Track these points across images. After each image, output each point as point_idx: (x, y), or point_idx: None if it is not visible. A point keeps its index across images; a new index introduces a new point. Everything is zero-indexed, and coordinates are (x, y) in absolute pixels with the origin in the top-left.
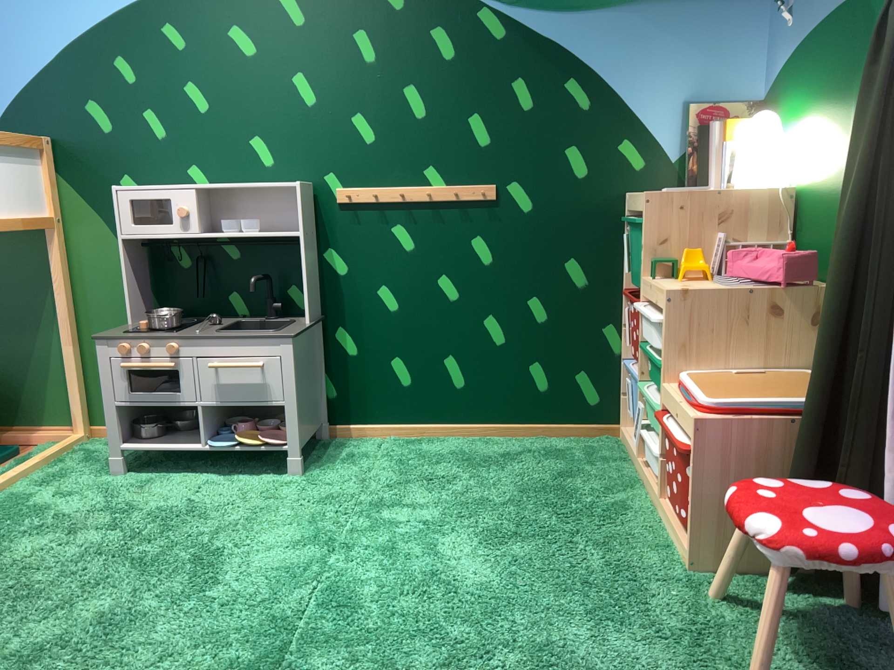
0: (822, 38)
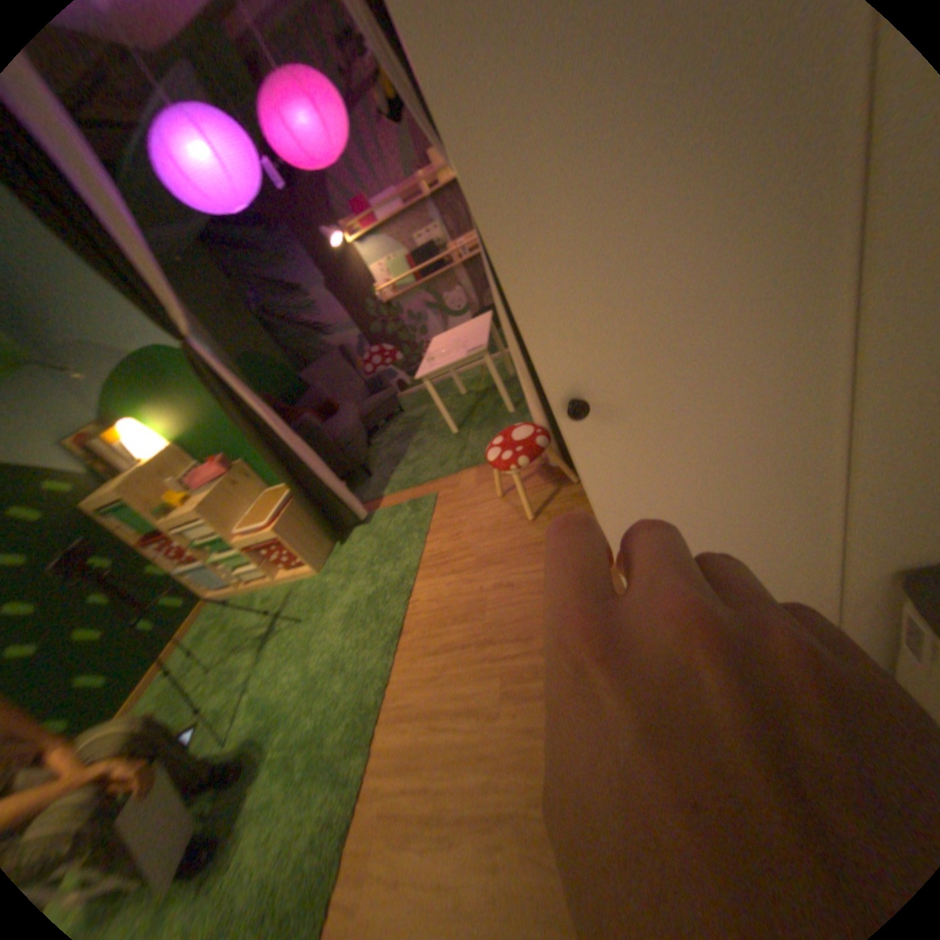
0: (122, 376)
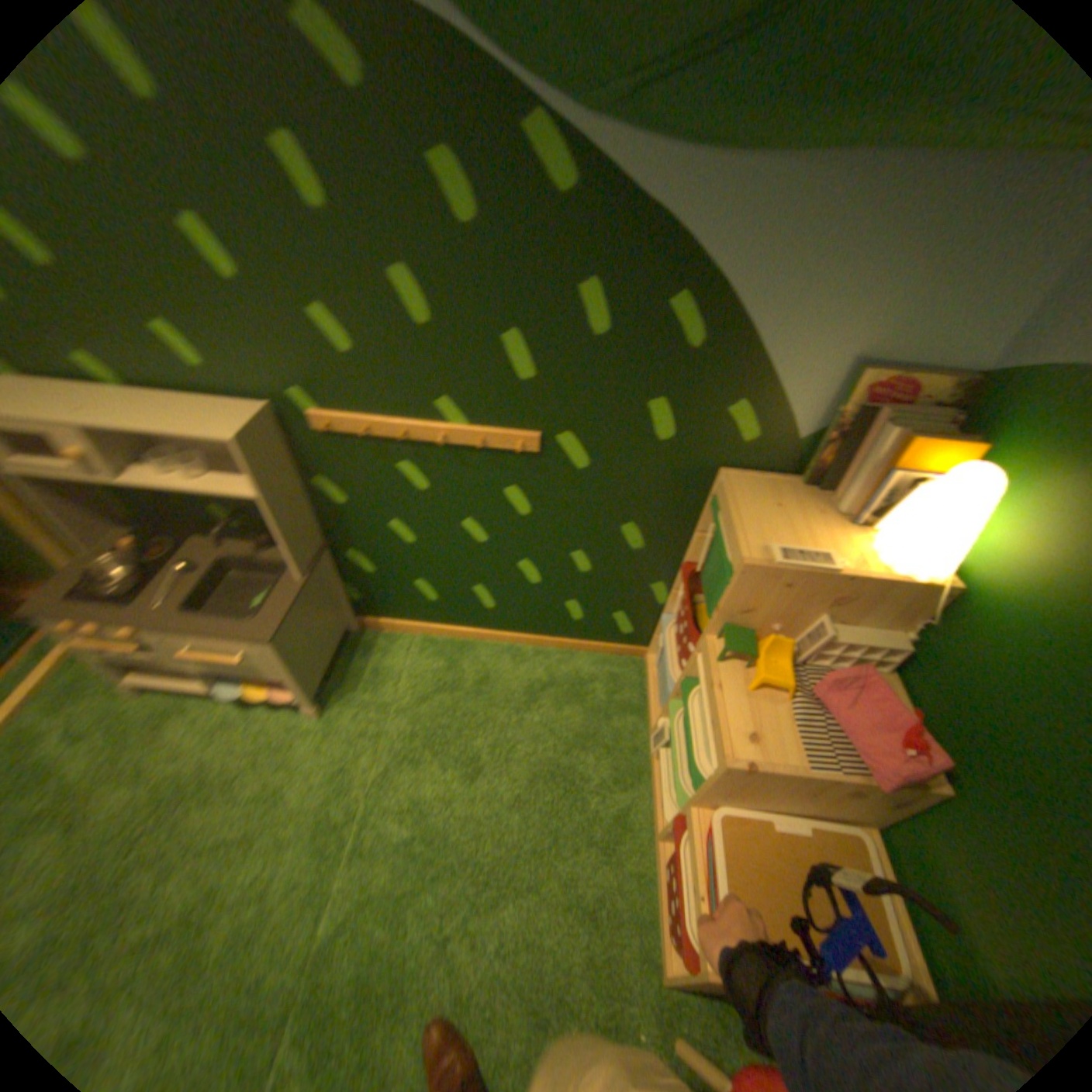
0: None
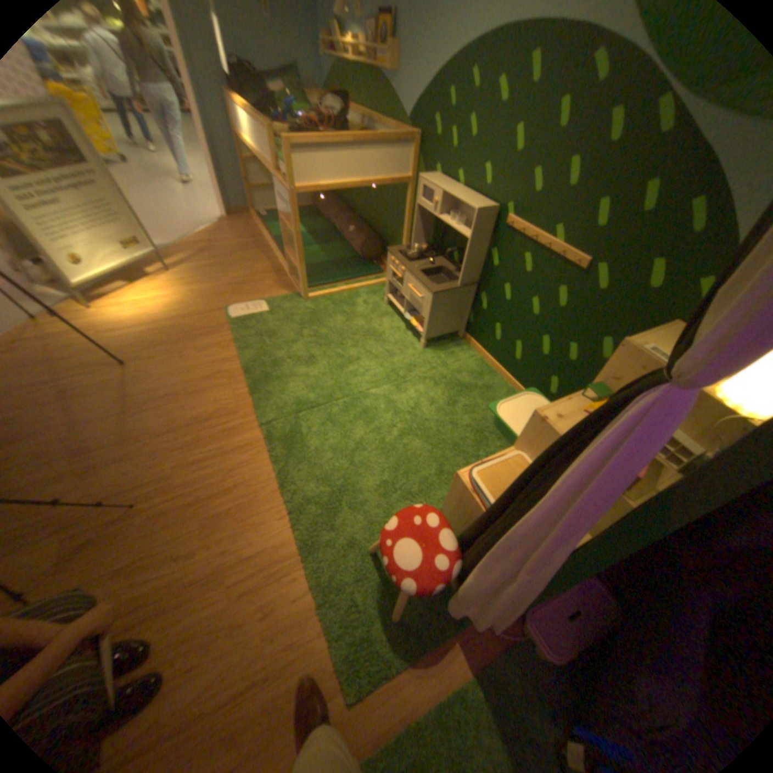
0: None
